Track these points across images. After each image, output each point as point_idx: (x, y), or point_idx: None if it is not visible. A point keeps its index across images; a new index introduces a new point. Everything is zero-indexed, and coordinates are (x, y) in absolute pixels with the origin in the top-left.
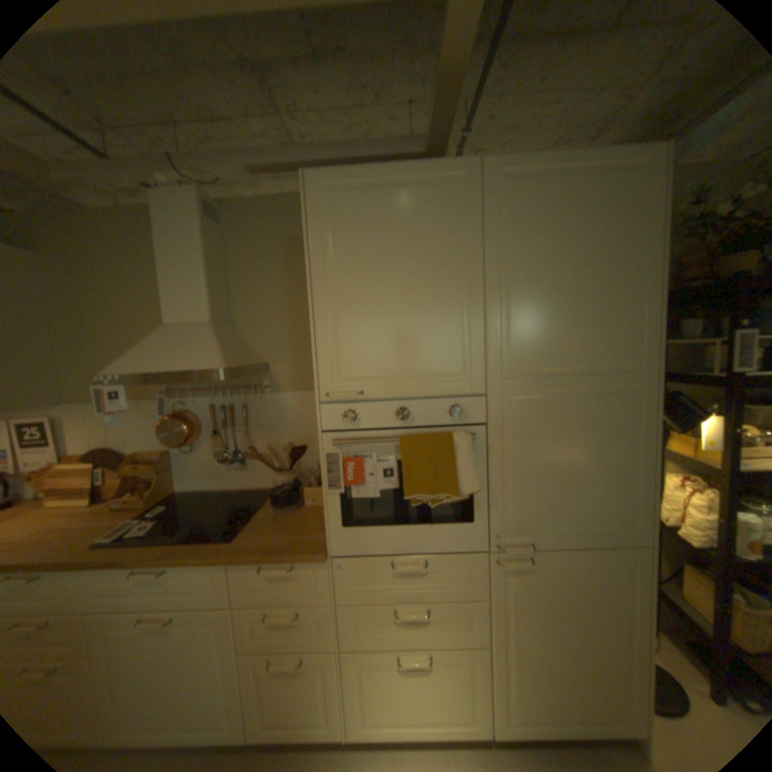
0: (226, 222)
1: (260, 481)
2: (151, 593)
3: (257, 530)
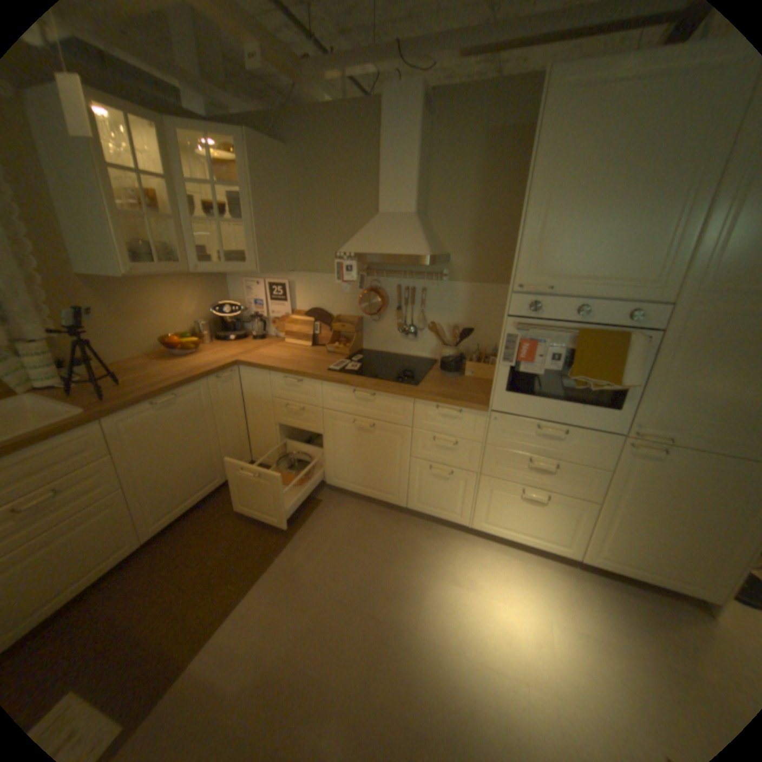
0: (437, 114)
1: (425, 352)
2: (364, 406)
3: (433, 383)
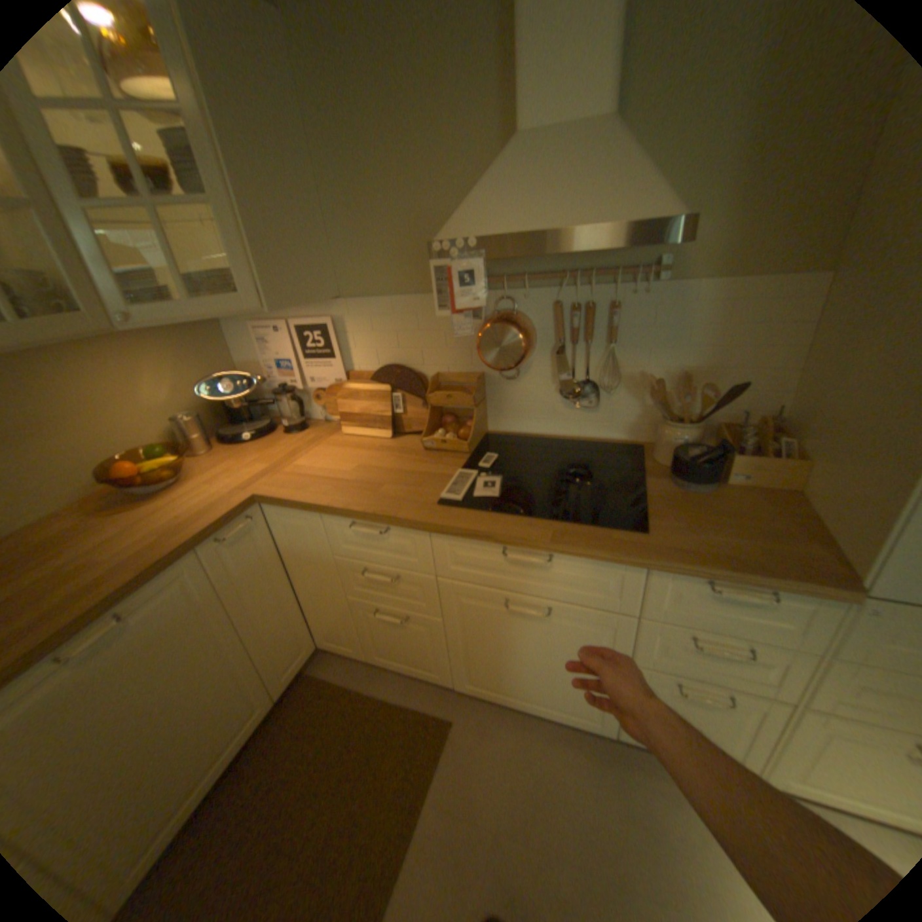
0: None
1: (616, 429)
2: (526, 575)
3: (677, 517)
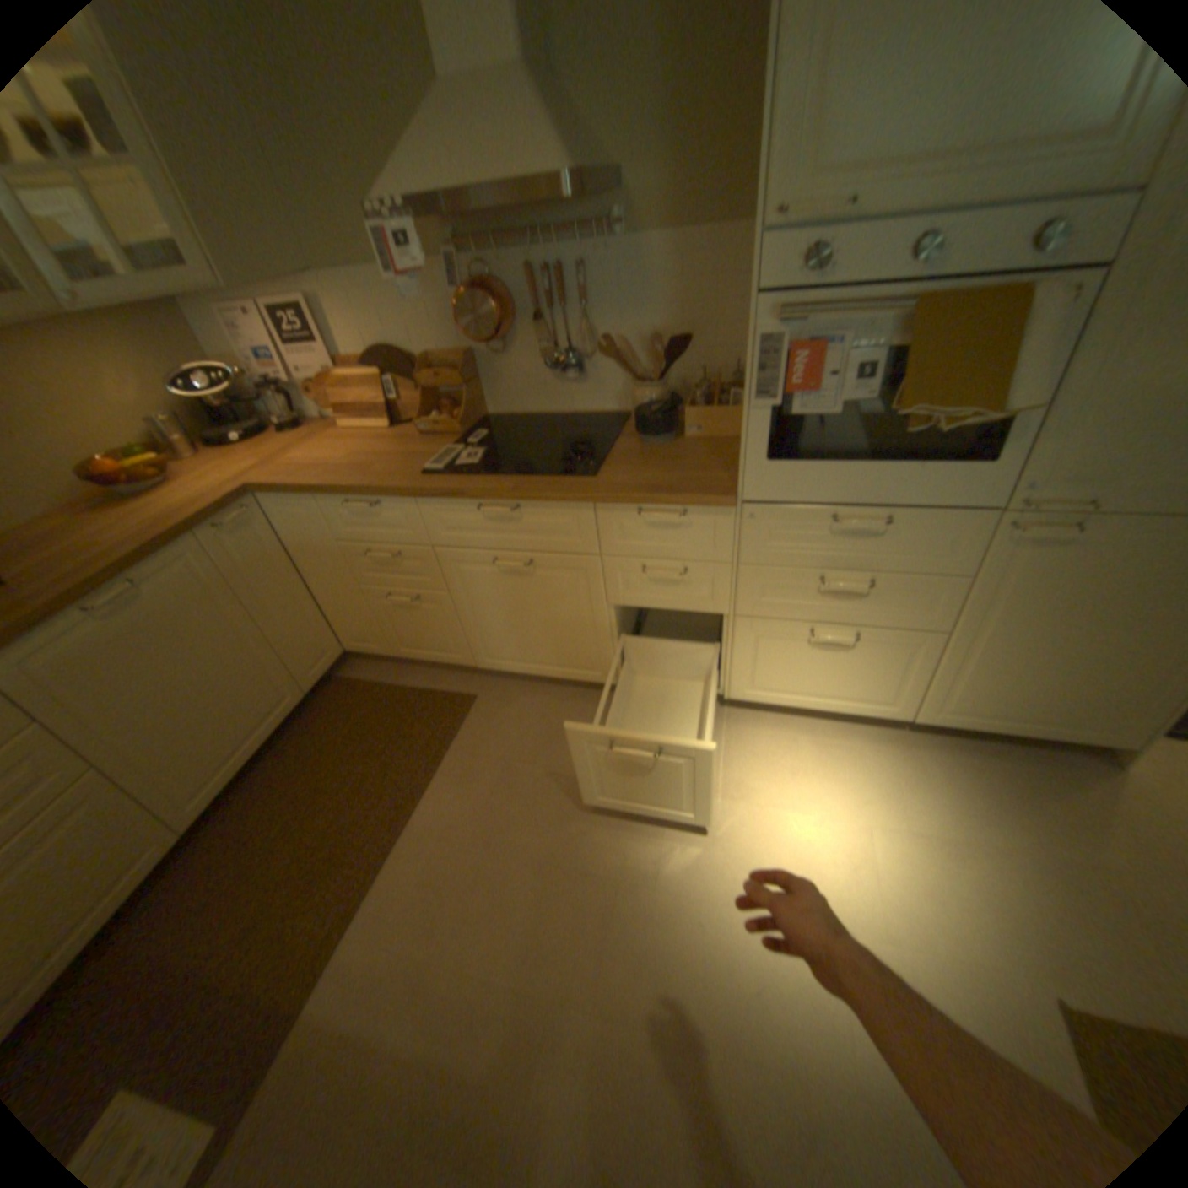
0: None
1: (605, 401)
2: (504, 531)
3: (625, 465)
